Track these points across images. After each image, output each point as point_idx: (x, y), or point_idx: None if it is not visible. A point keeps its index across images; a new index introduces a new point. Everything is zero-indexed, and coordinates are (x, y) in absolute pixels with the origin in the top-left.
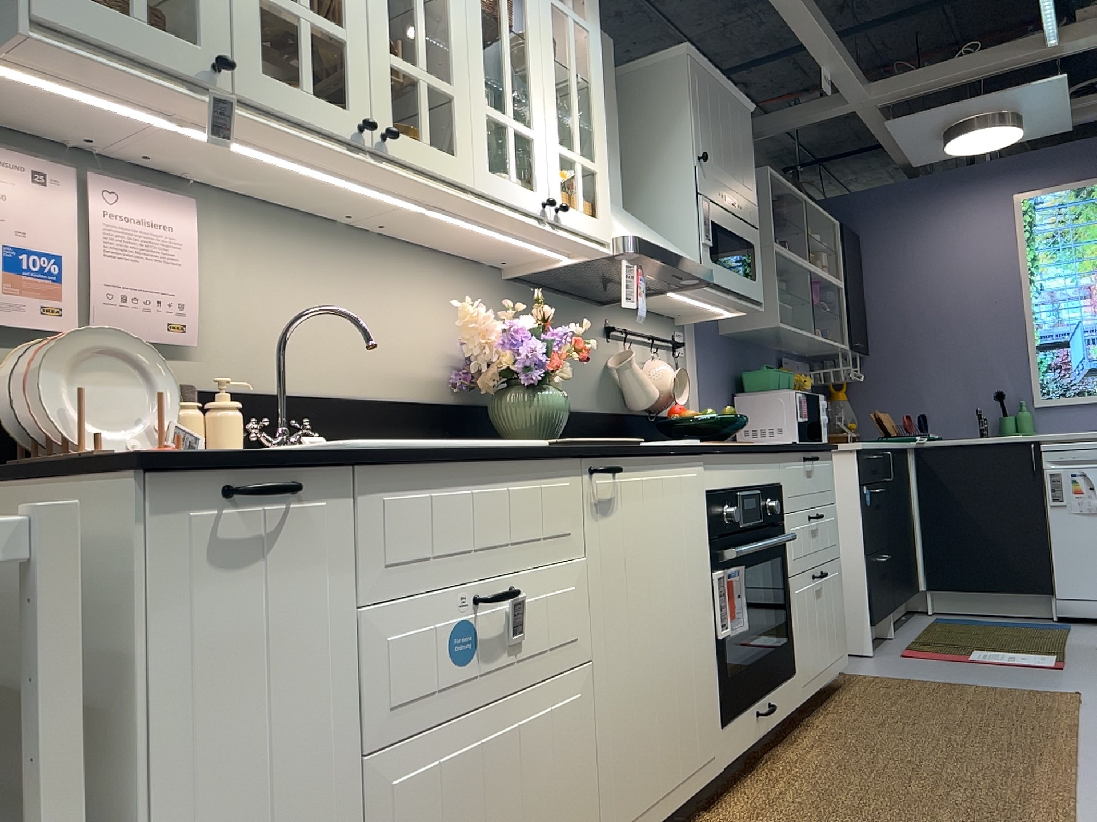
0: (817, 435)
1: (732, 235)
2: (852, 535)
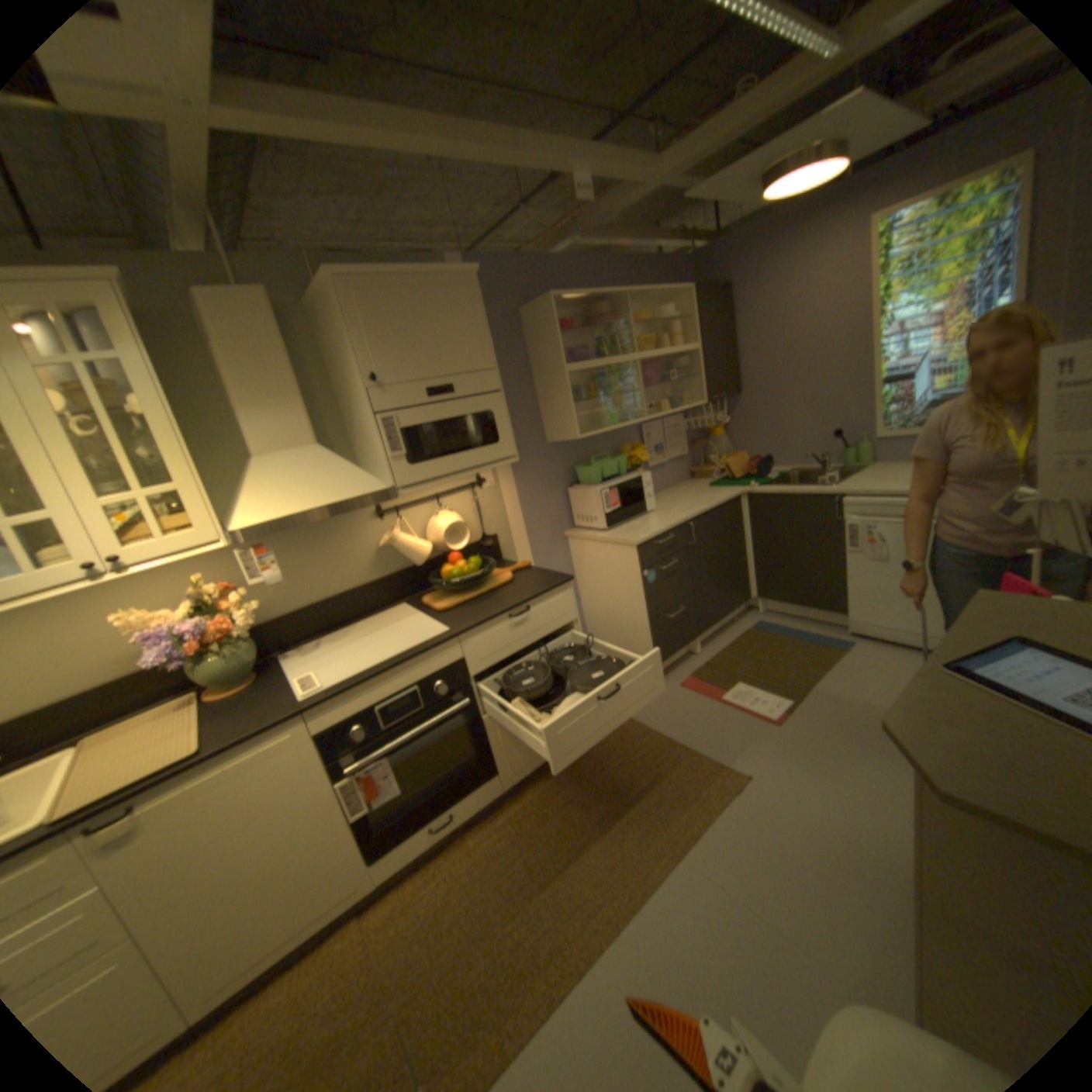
0: (635, 512)
1: (448, 421)
2: (638, 605)
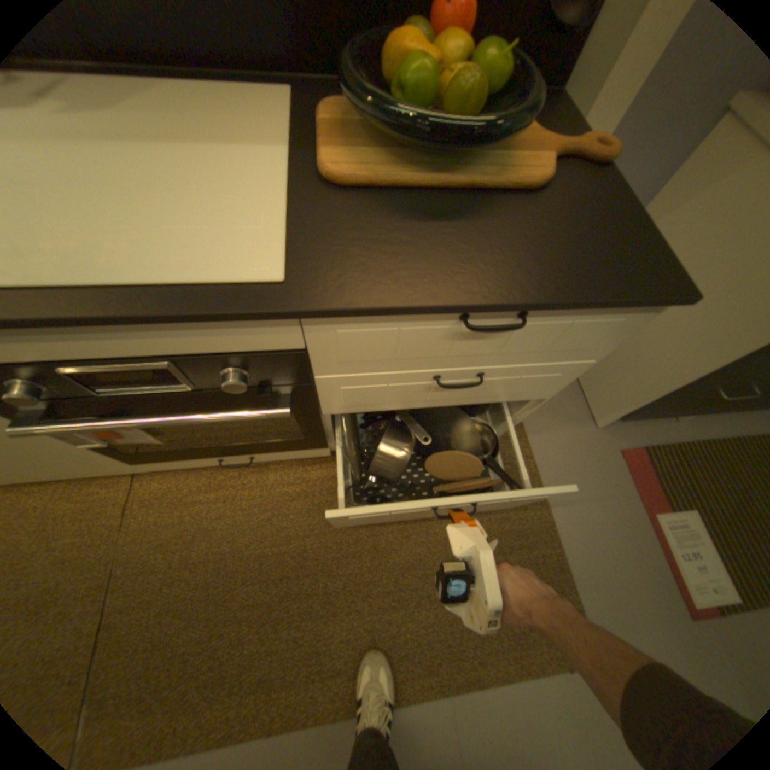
0: None
1: None
2: (706, 353)
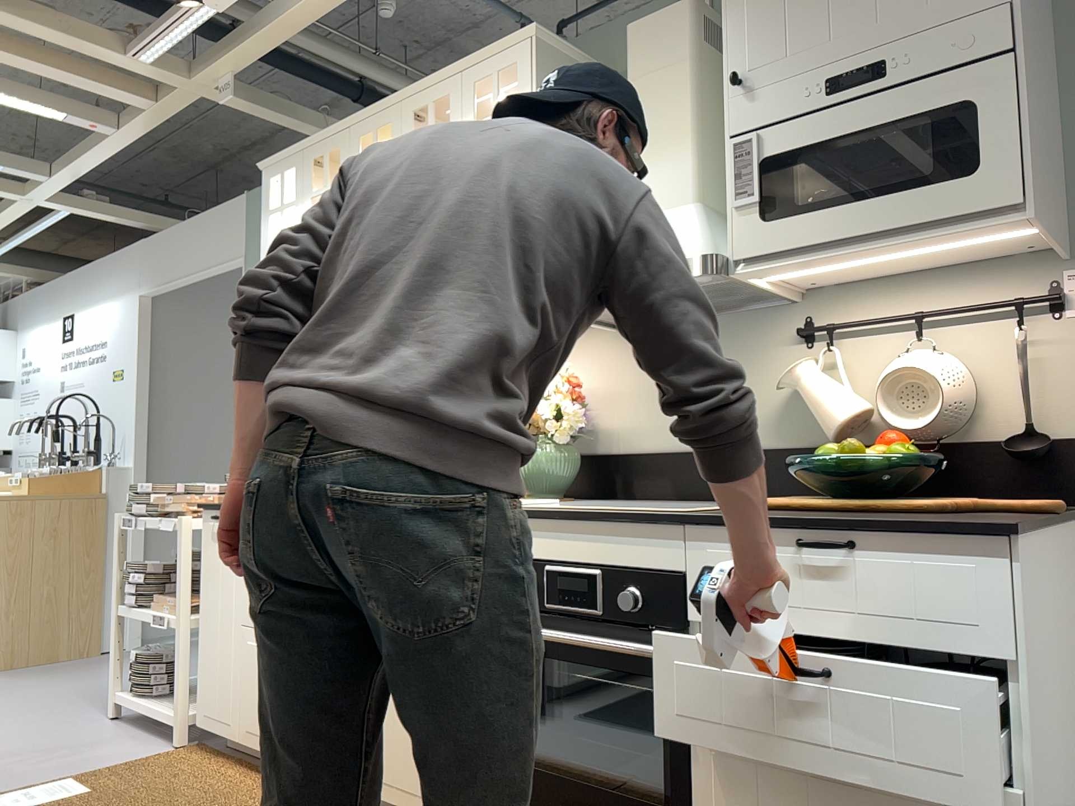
0: None
1: (860, 134)
2: None
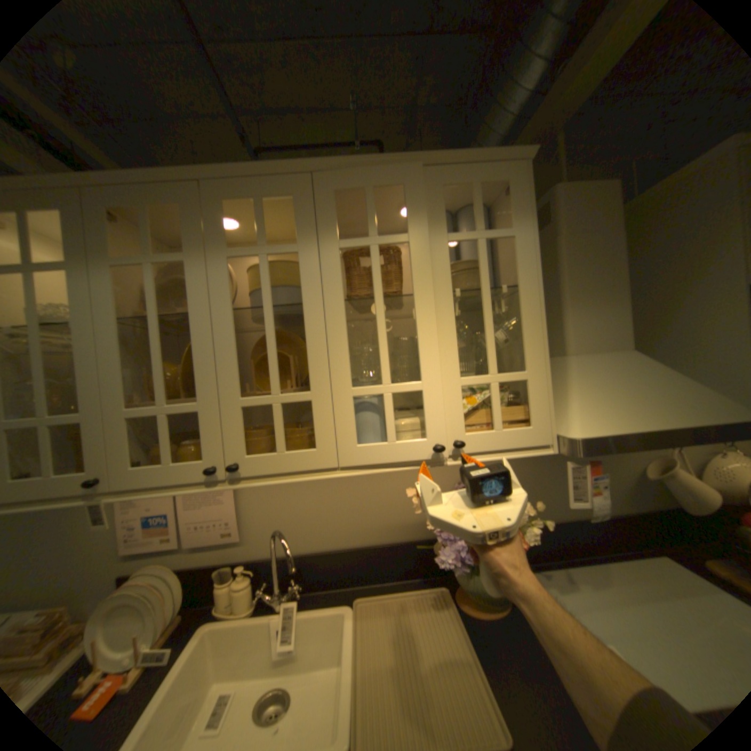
0: None
1: None
2: None
